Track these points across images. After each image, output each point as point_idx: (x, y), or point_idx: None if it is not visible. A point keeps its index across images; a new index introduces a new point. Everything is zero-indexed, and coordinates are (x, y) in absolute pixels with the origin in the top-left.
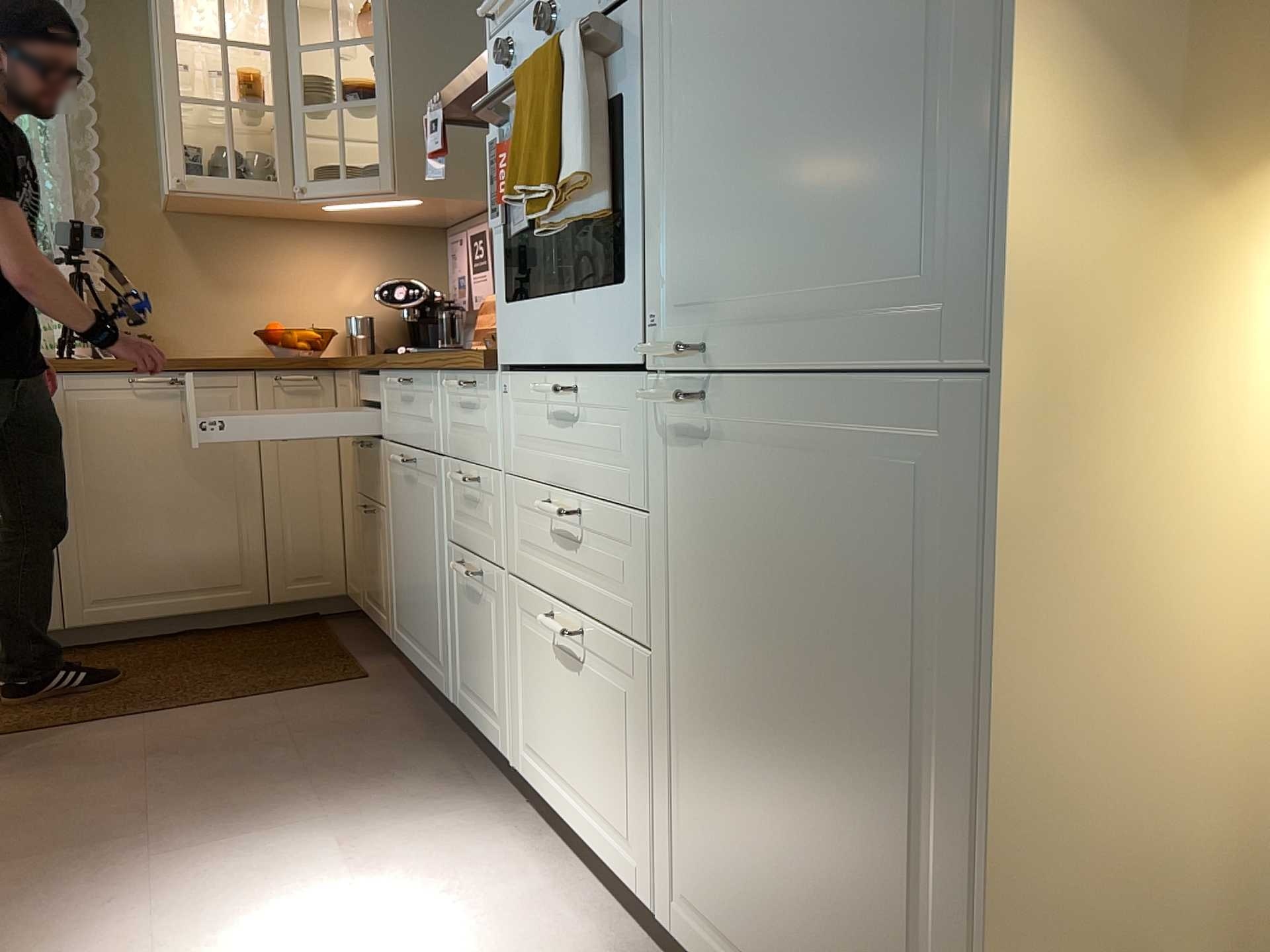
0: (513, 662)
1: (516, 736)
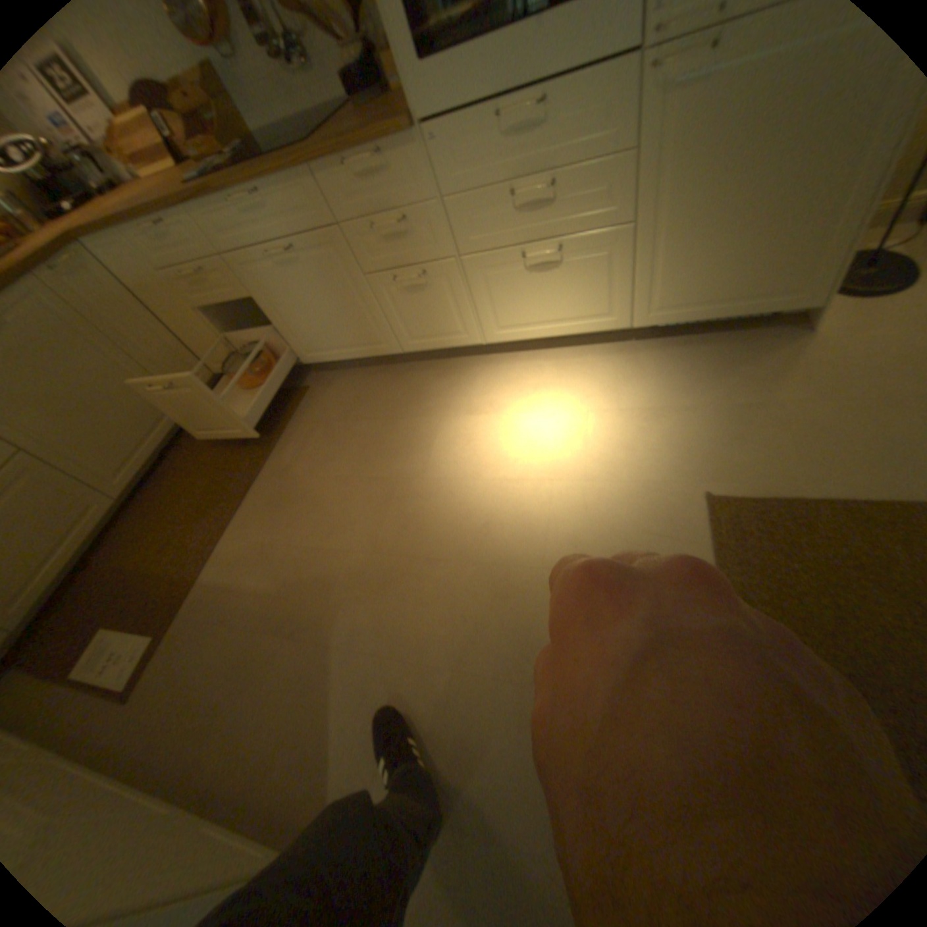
0: (474, 297)
1: (483, 329)
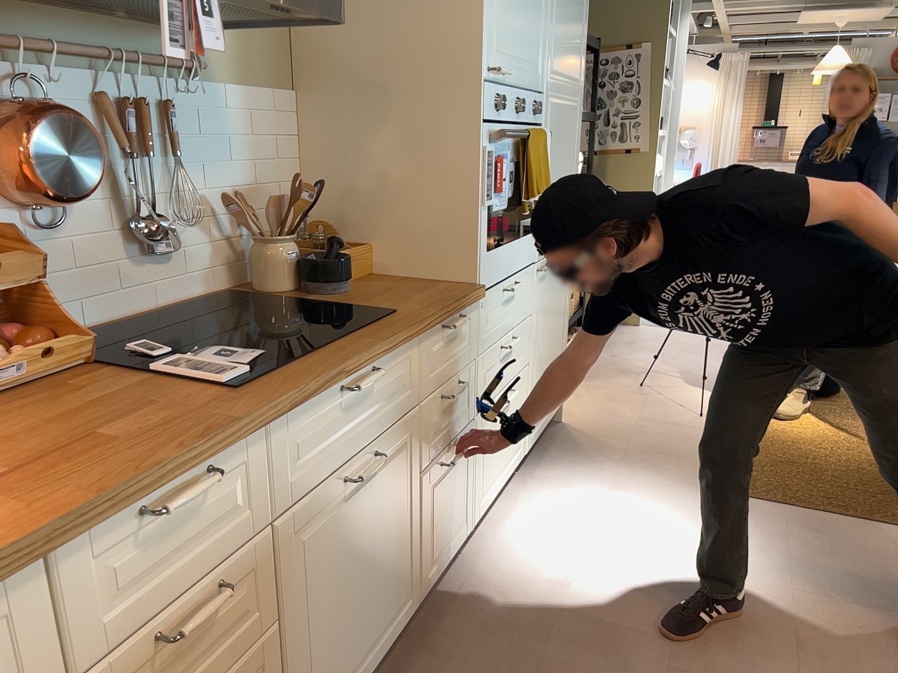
0: (475, 465)
1: (474, 506)
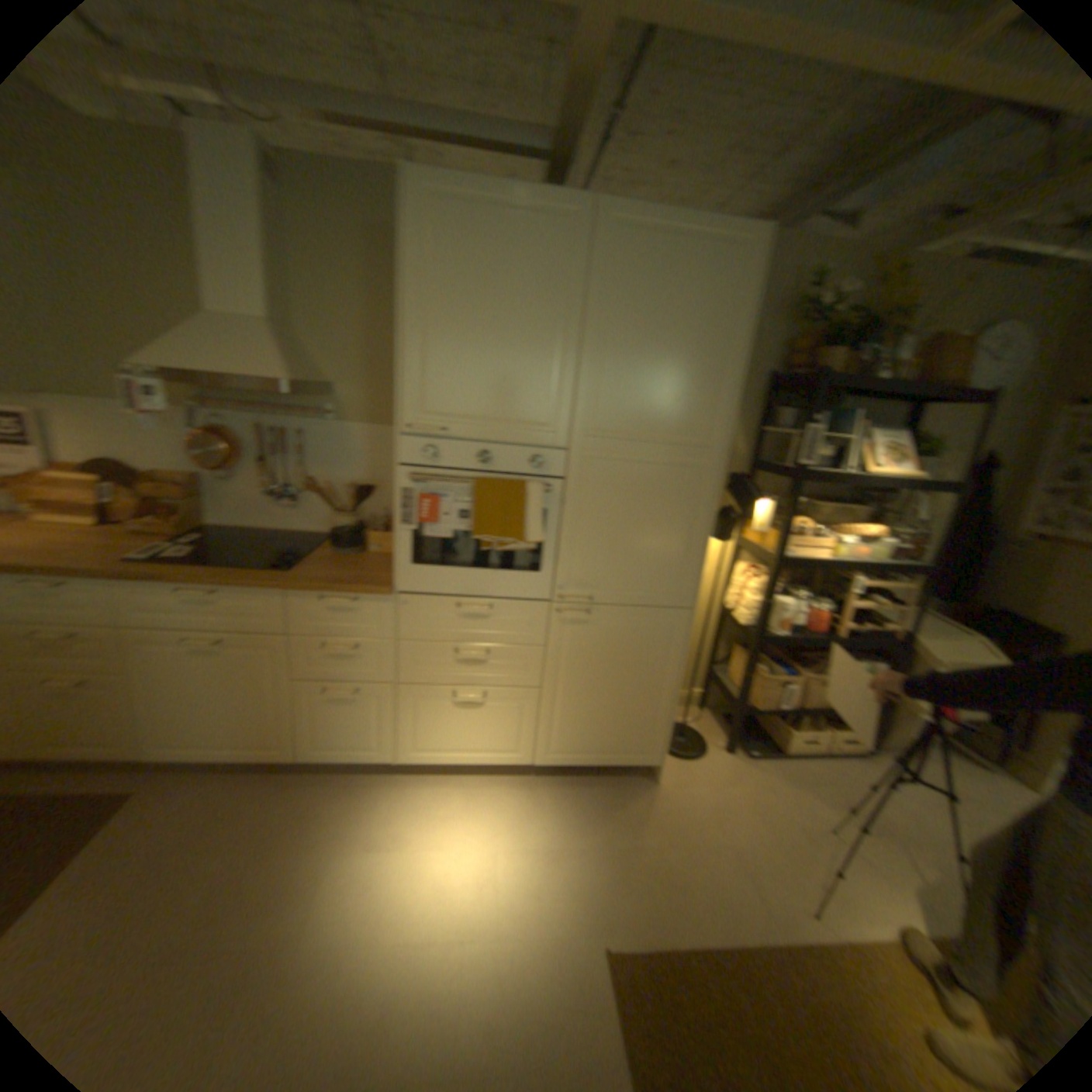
0: (394, 721)
1: (394, 751)
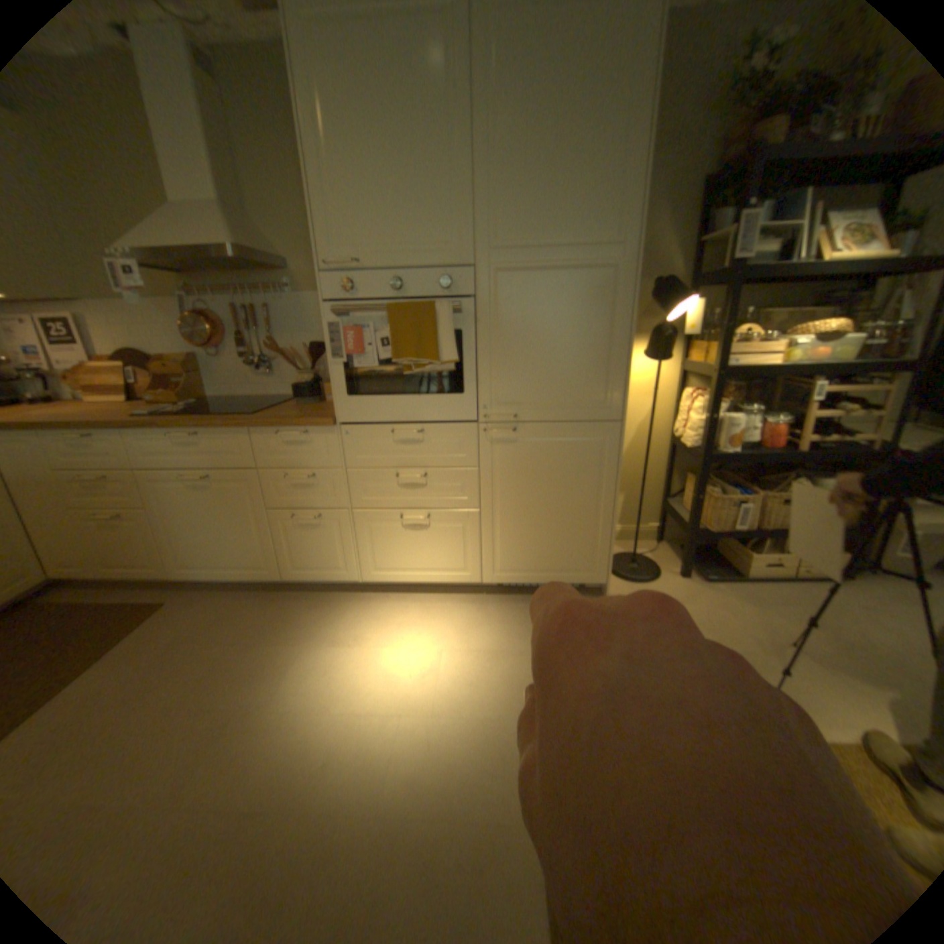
0: (357, 541)
1: (361, 568)
